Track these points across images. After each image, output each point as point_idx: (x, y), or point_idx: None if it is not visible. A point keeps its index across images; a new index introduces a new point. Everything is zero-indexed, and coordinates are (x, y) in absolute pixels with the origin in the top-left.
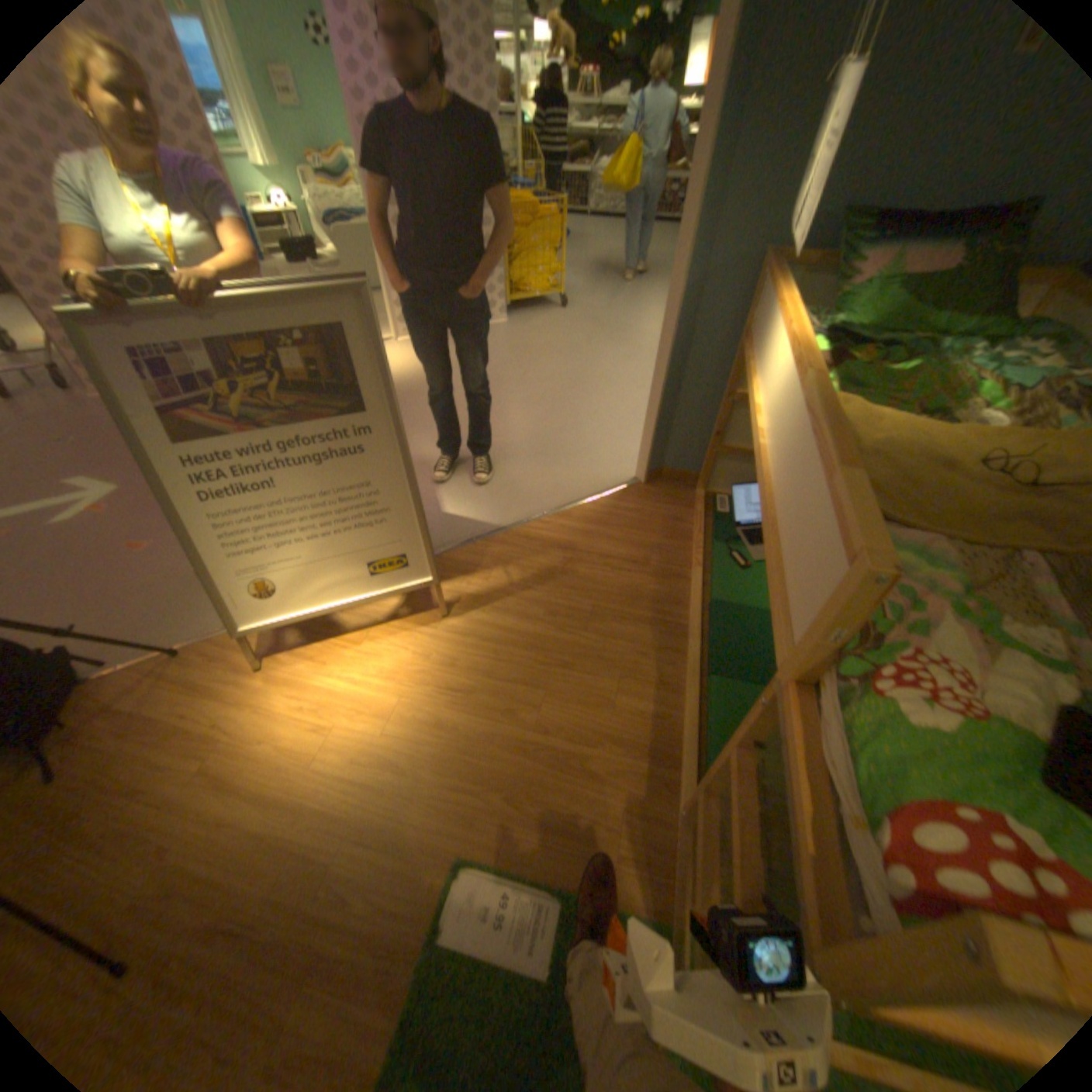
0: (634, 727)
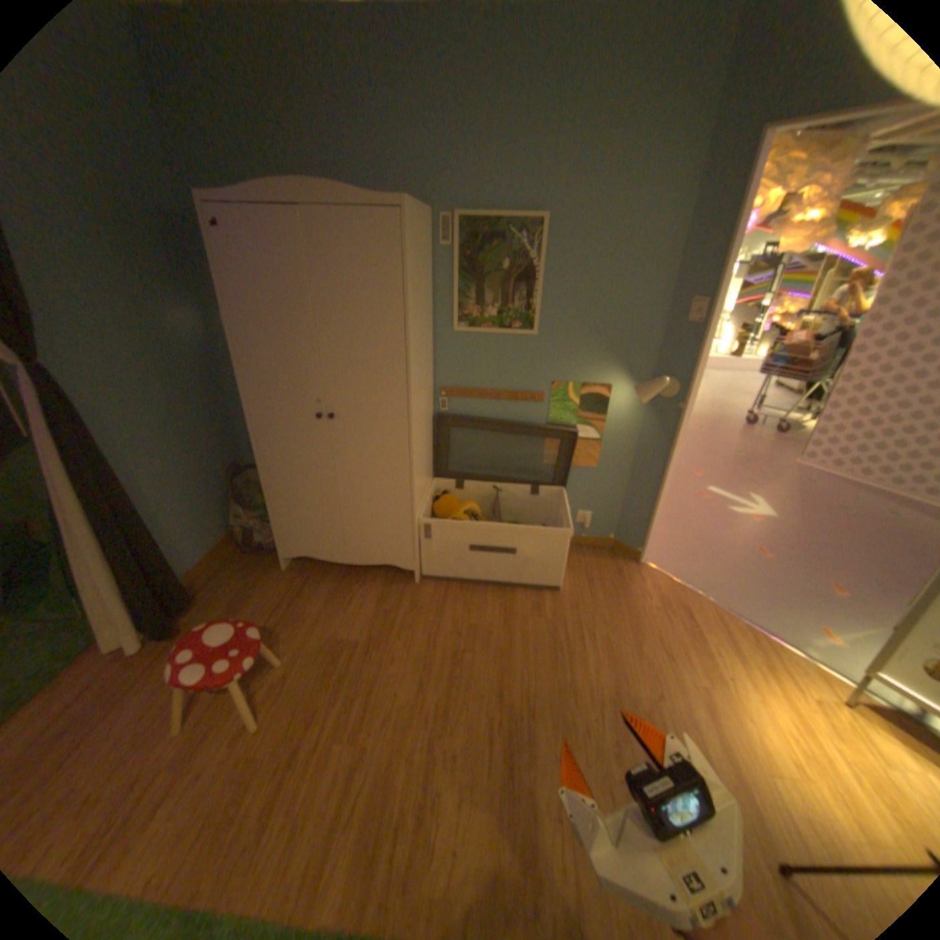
0: None
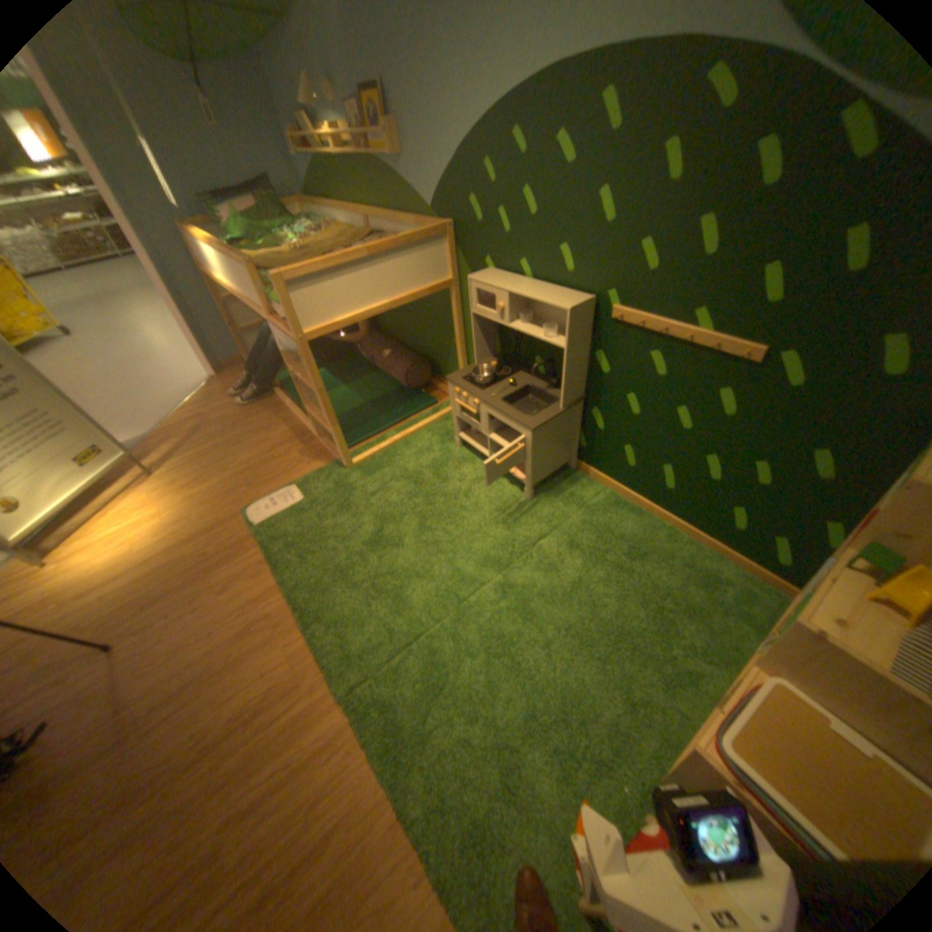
0: (283, 437)
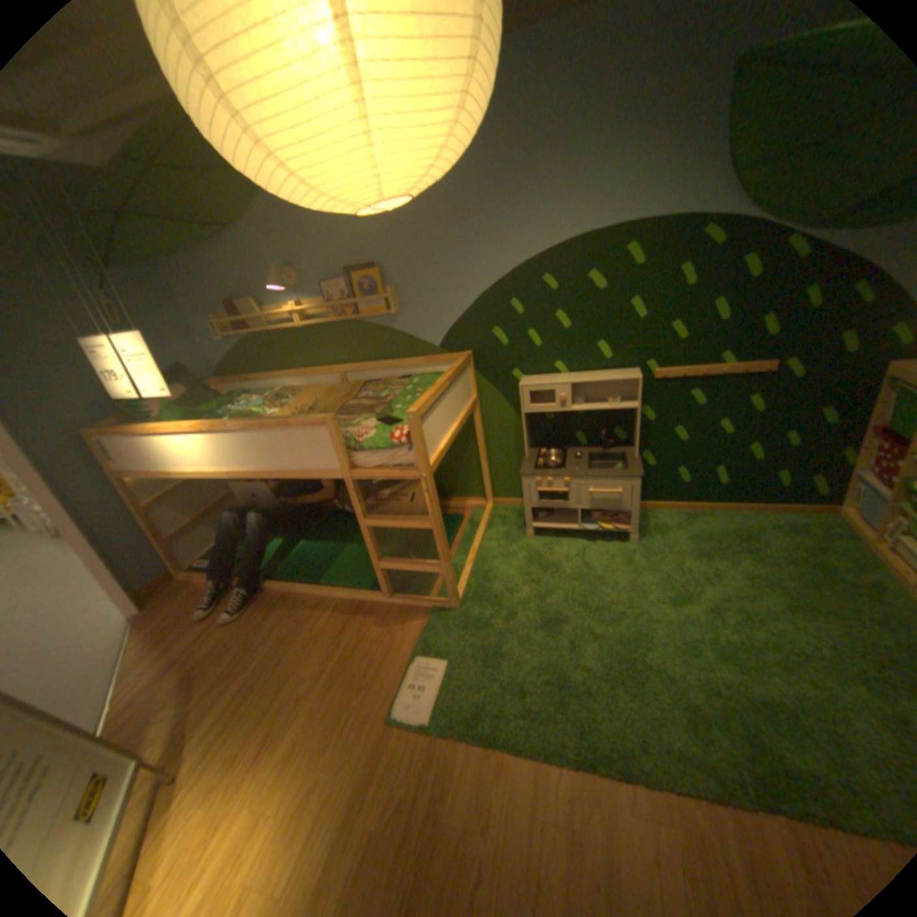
0: (333, 623)
